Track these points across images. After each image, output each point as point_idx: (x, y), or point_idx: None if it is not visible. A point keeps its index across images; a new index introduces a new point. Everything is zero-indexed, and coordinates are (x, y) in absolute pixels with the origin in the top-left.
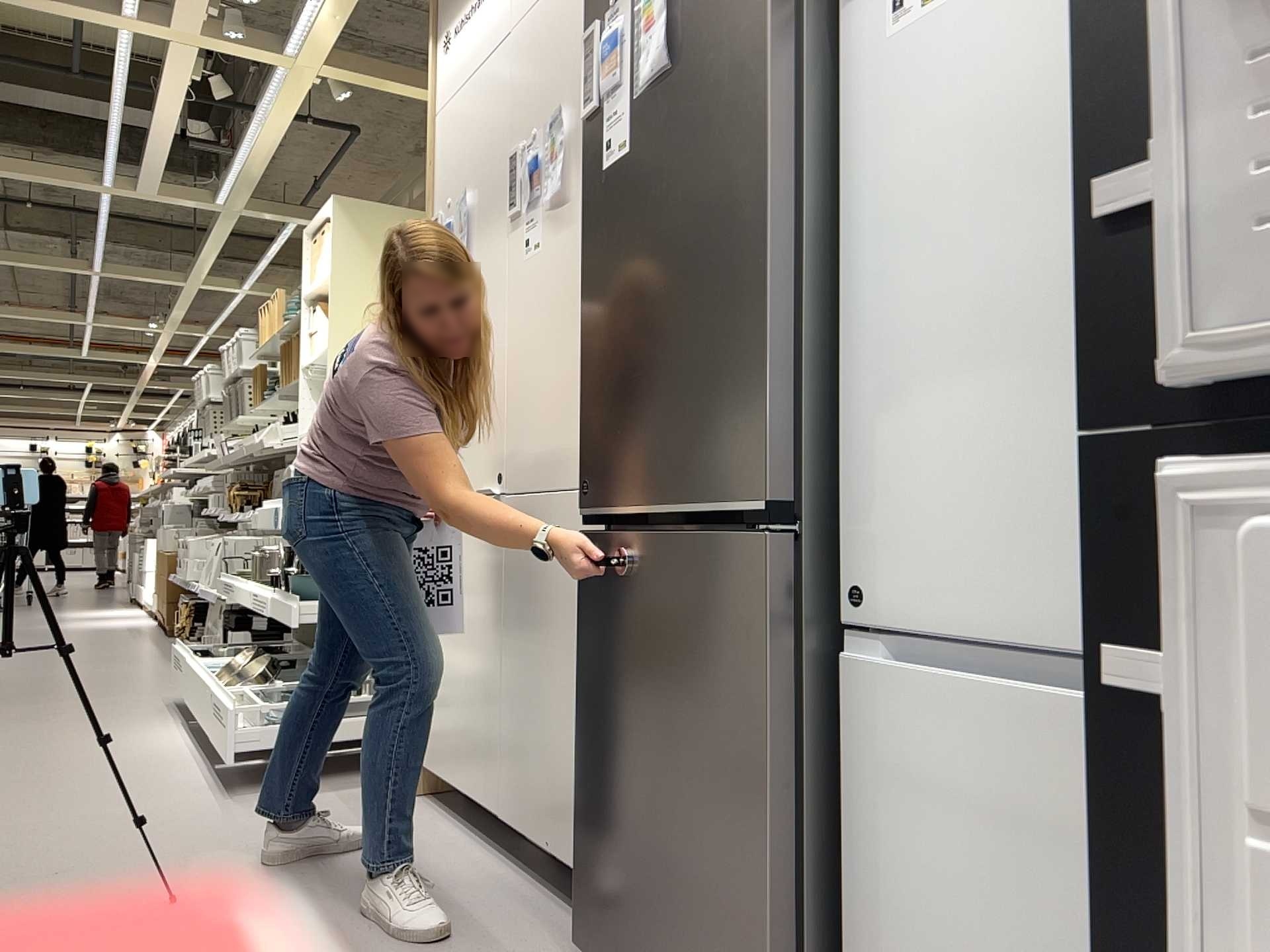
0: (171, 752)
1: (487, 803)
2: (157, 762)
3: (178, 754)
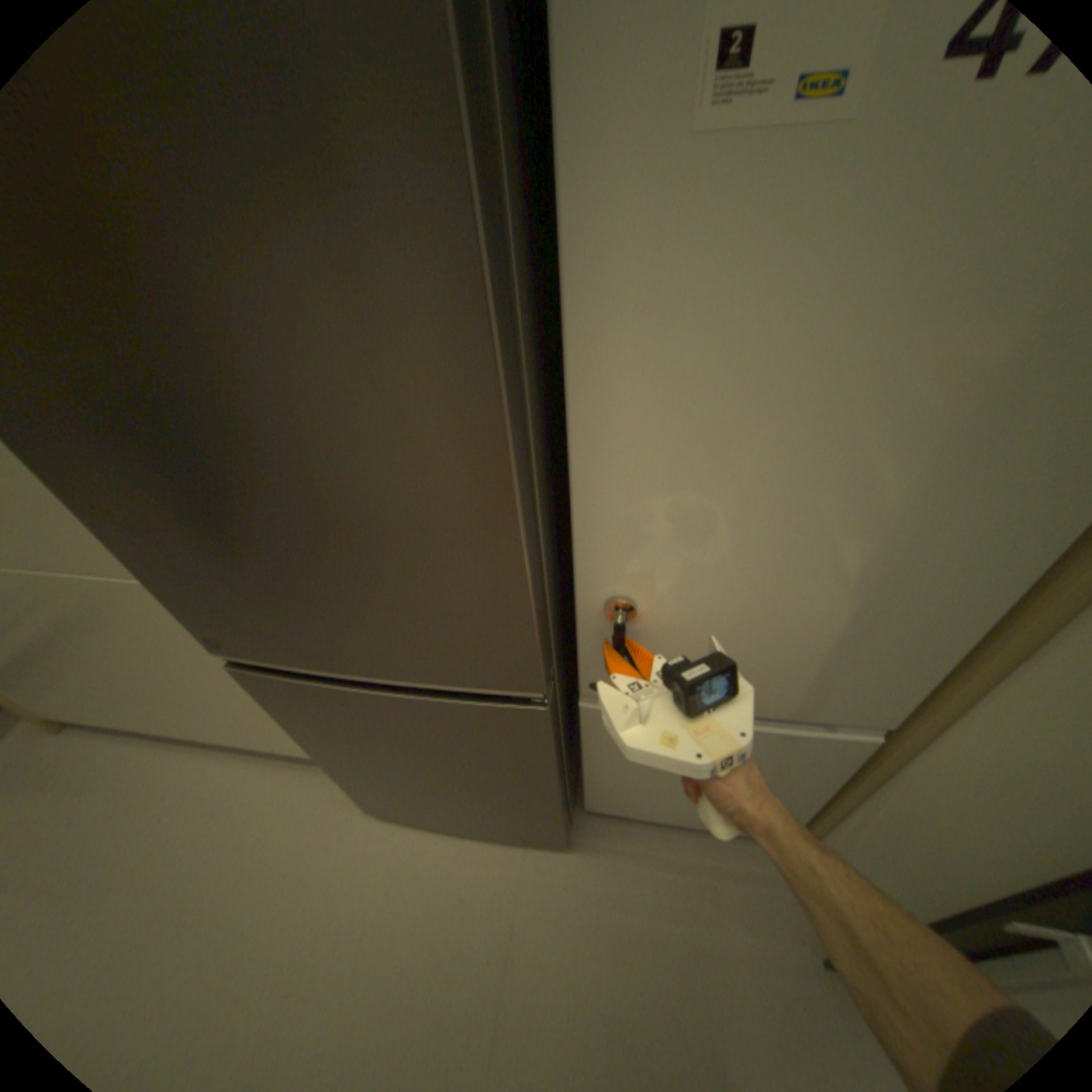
0: None
1: (169, 734)
2: None
3: None
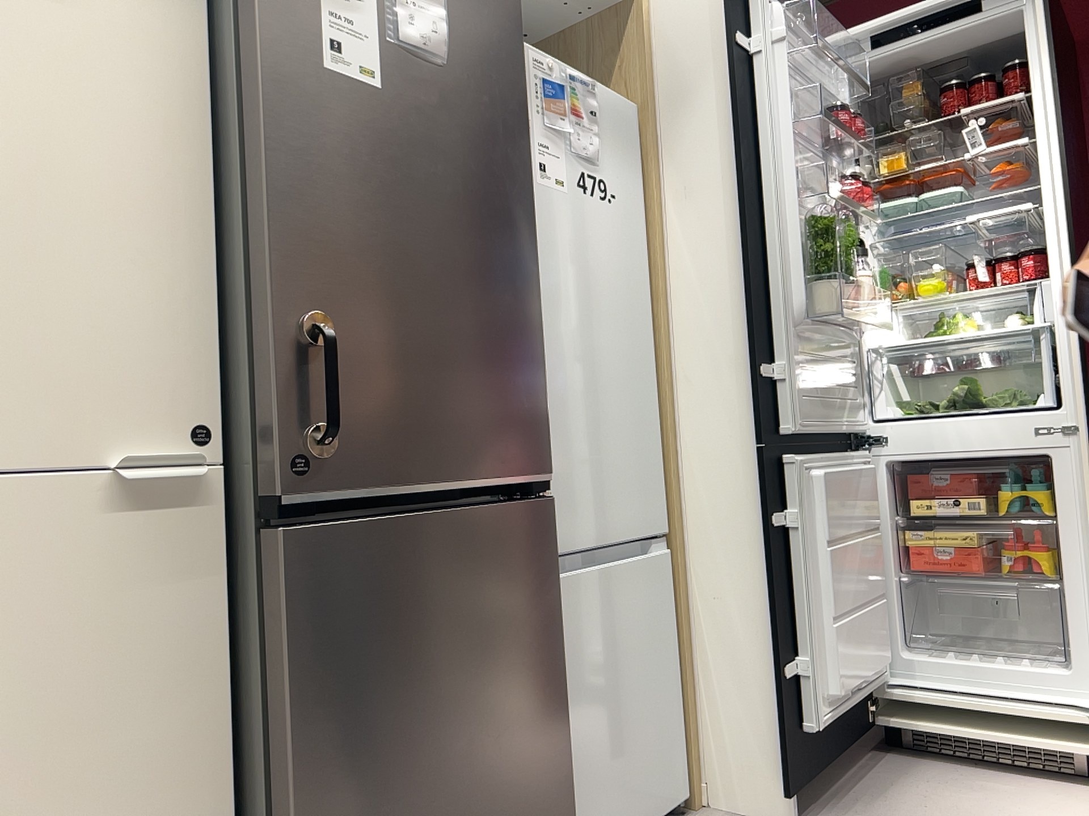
0: None
1: None
2: None
3: None
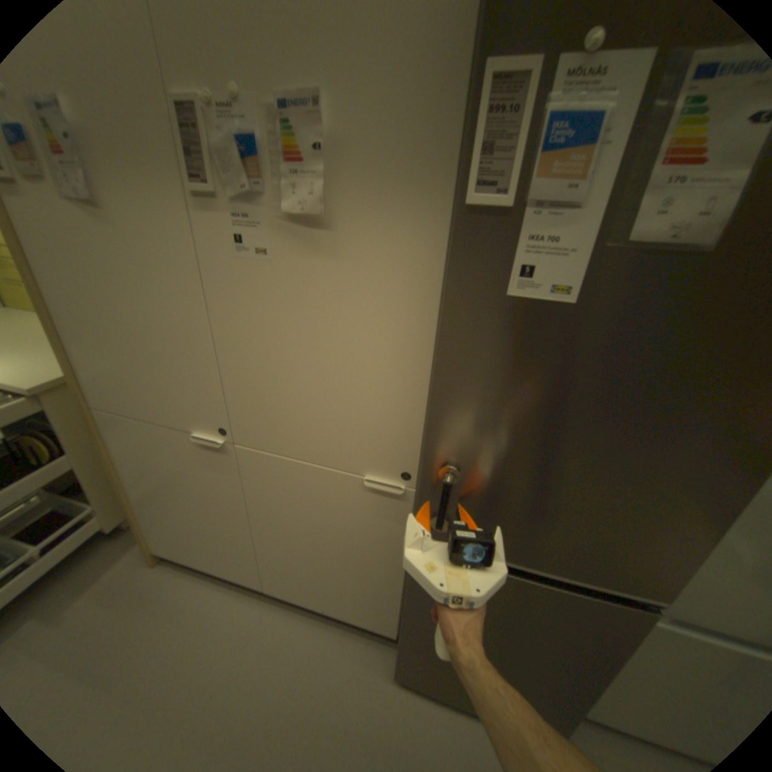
0: None
1: (246, 583)
2: None
3: None
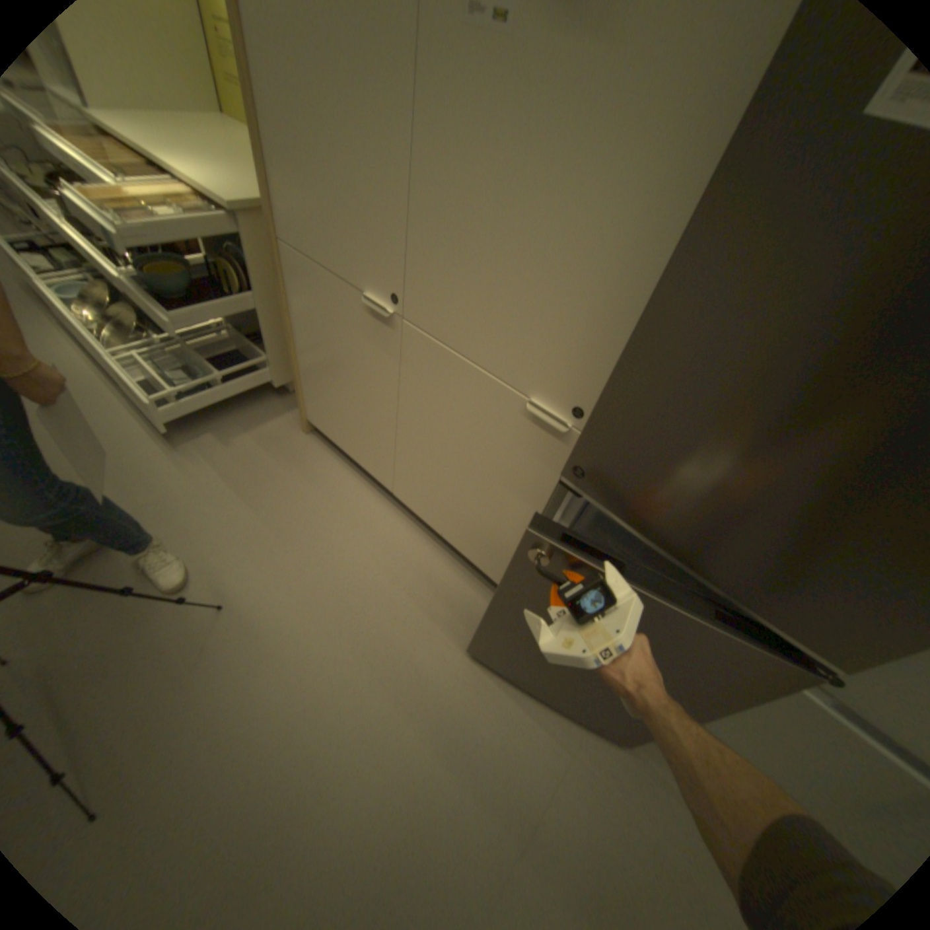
0: (80, 378)
1: (381, 479)
2: (79, 395)
3: (89, 381)
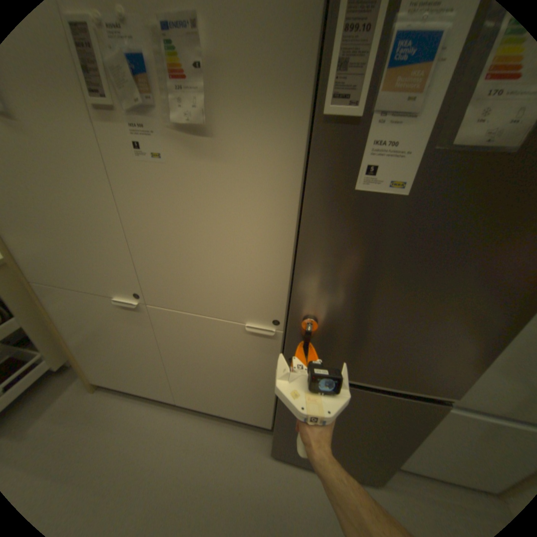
0: None
1: (162, 400)
2: None
3: None
